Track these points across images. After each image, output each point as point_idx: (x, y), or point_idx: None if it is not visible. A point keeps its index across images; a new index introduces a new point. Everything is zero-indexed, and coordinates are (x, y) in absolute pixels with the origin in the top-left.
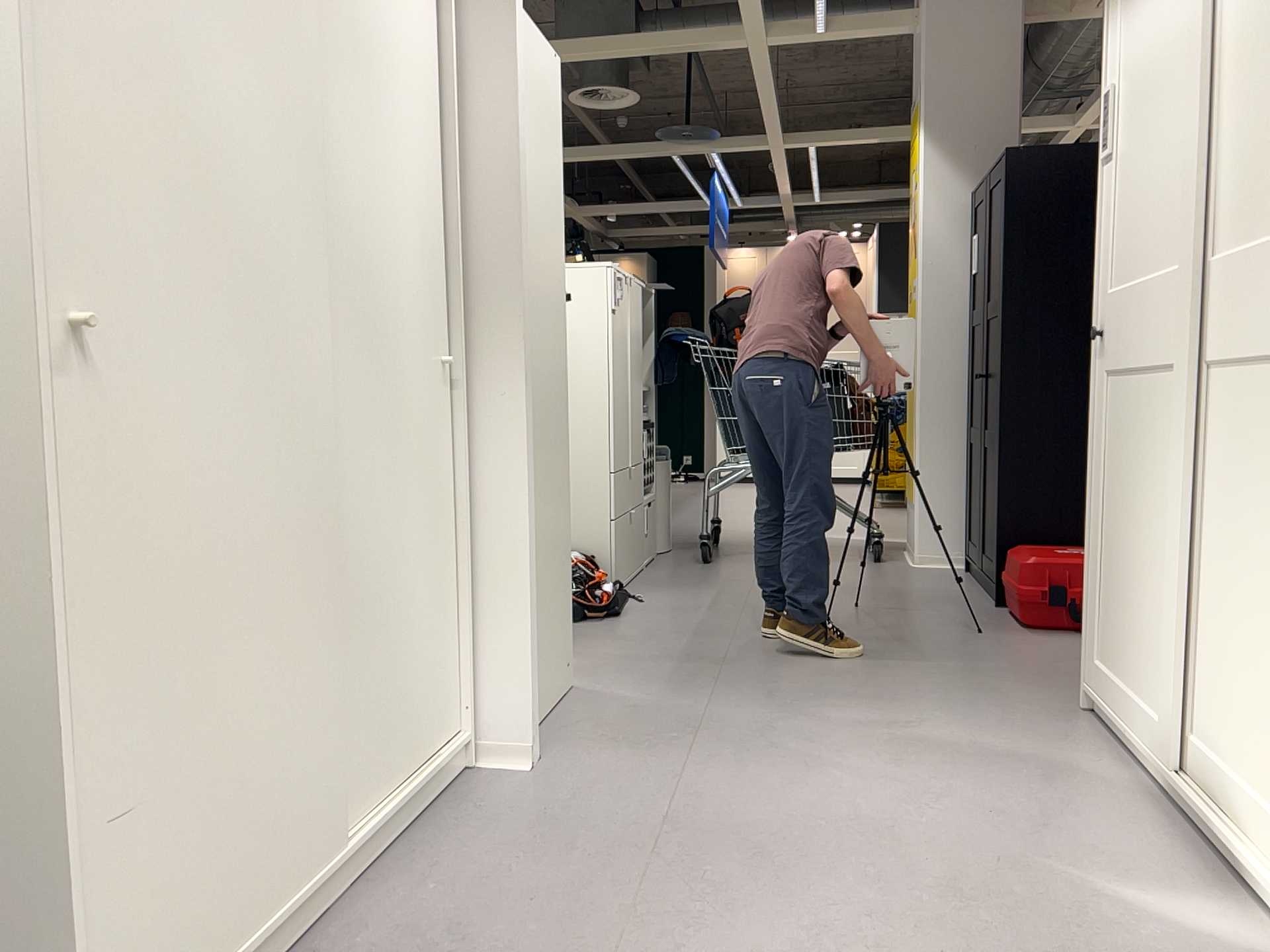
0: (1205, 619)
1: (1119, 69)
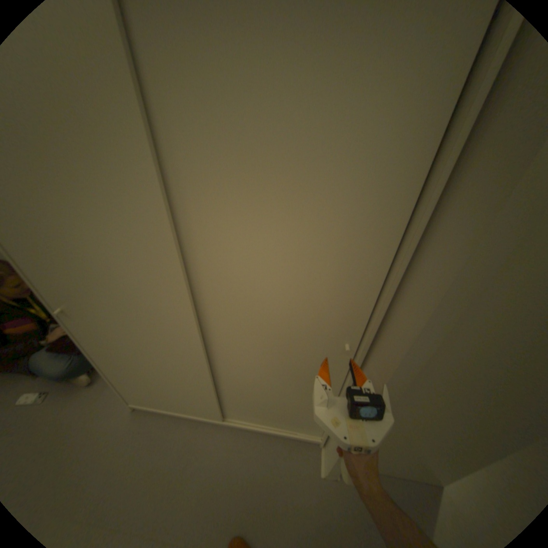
0: None
1: None
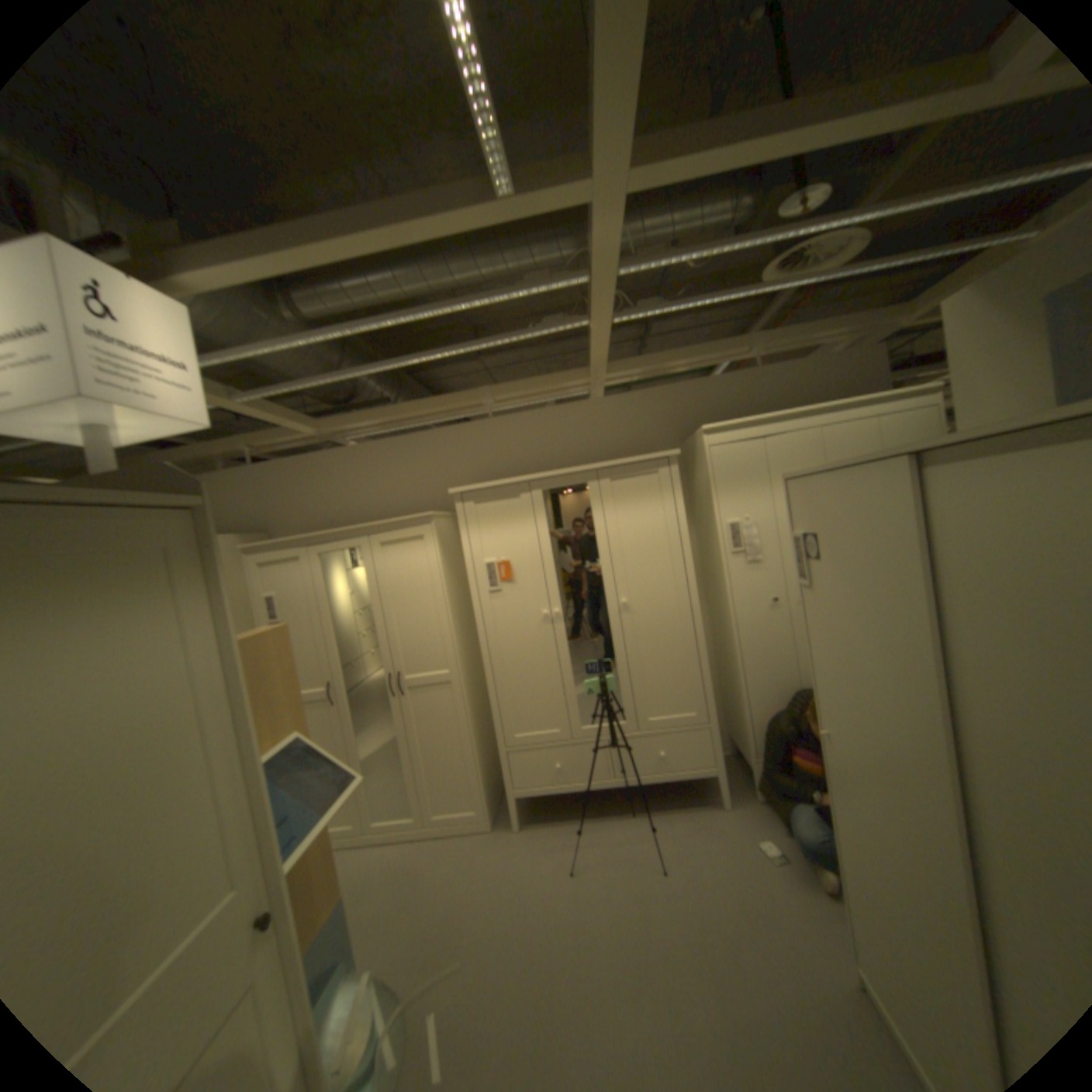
0: None
1: None
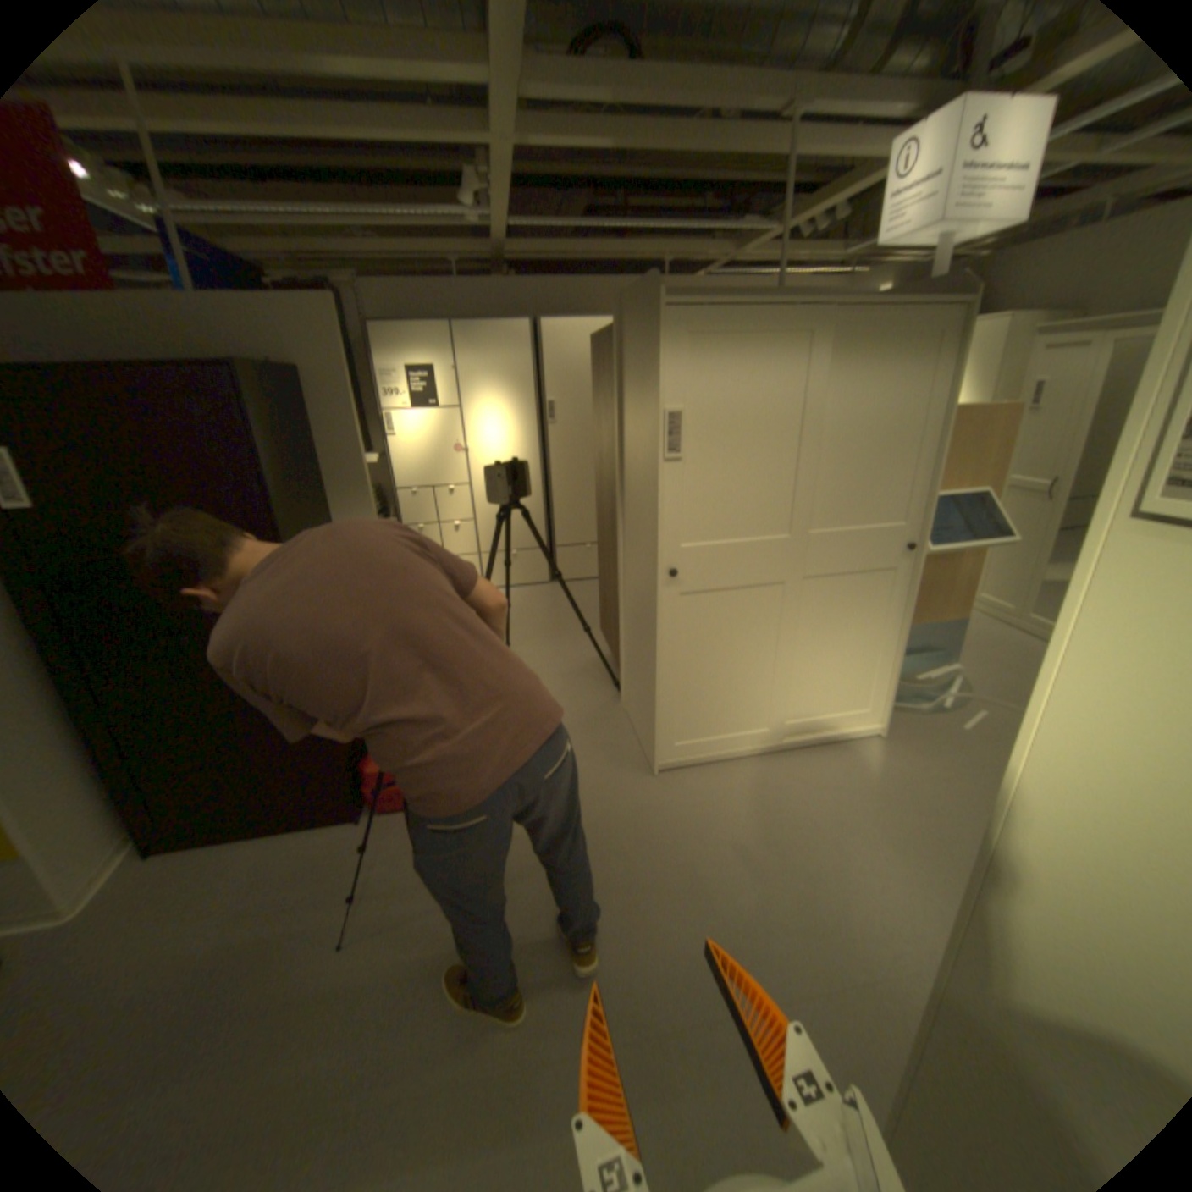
0: (802, 677)
1: (697, 399)
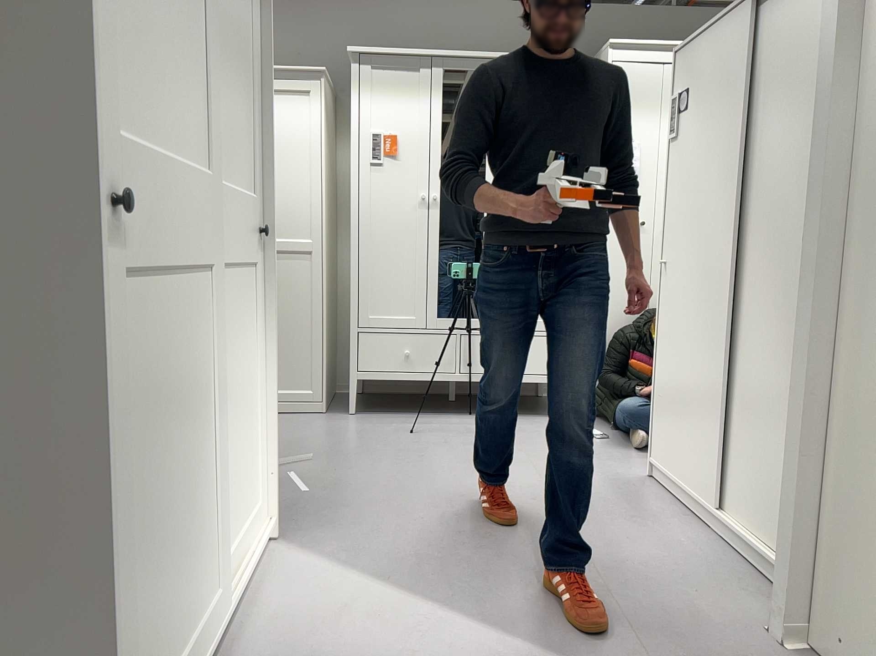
0: (218, 468)
1: None
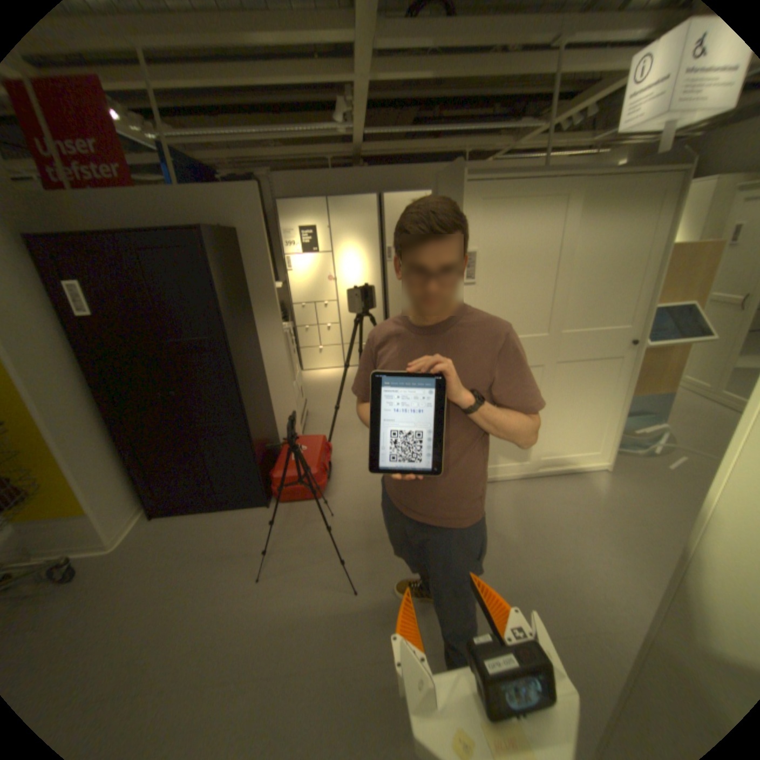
0: (554, 429)
1: (487, 243)
